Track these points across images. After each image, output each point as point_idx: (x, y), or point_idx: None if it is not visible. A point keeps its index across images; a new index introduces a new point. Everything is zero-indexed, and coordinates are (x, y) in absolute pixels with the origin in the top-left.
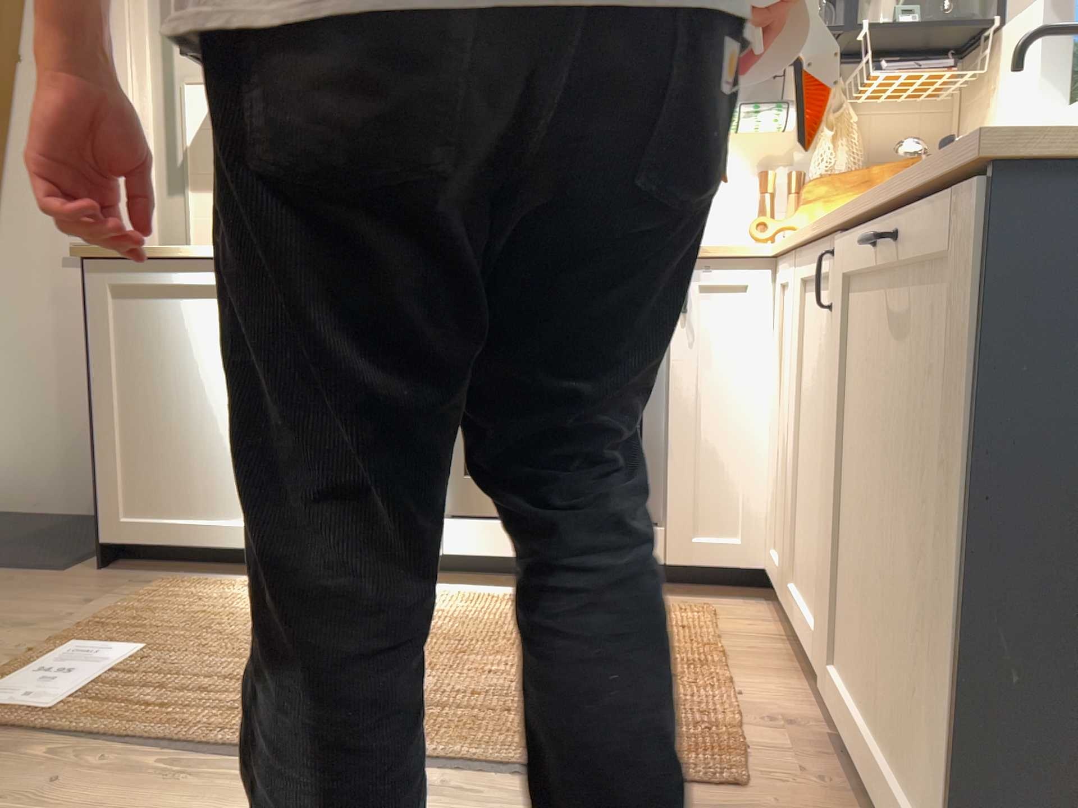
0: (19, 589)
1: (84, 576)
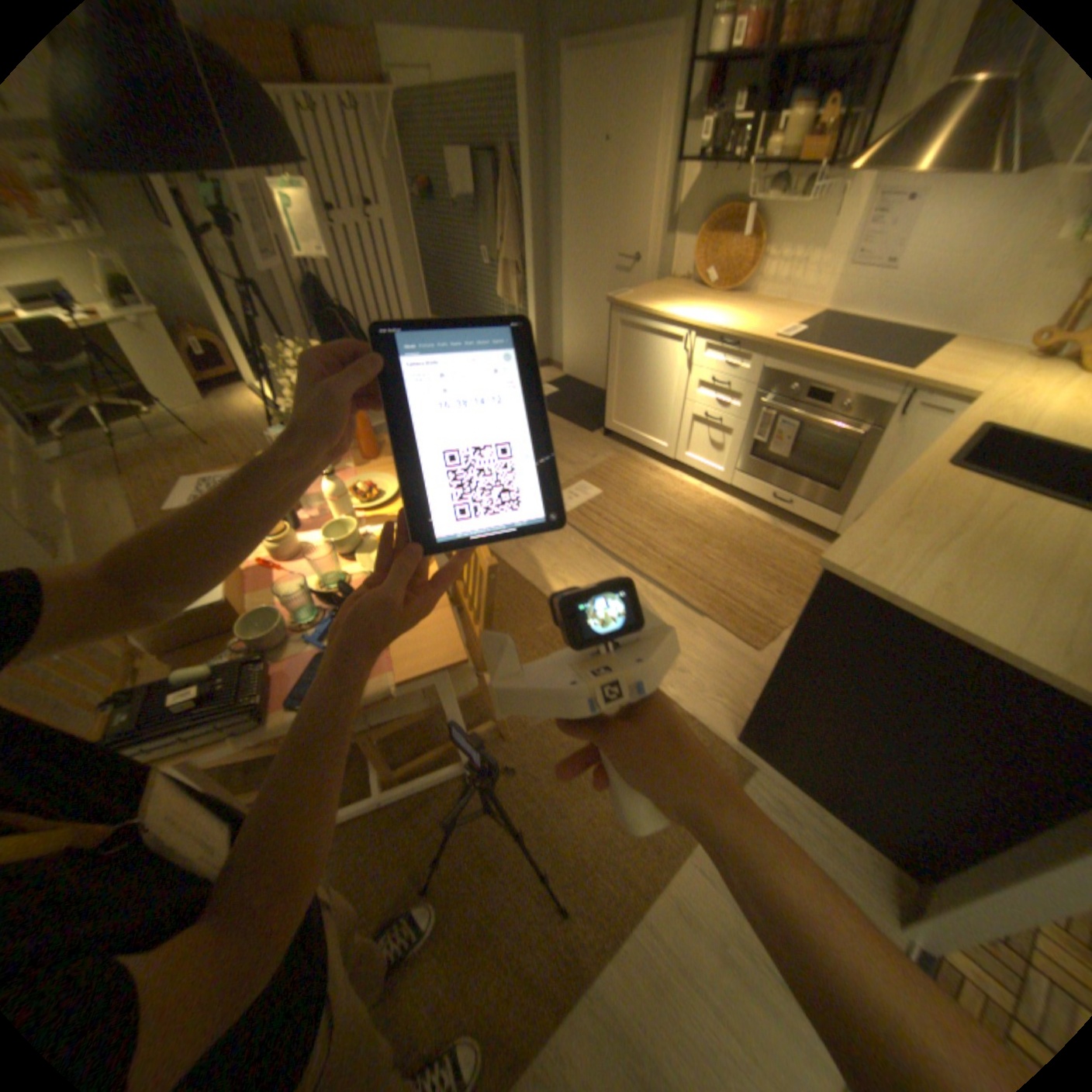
0: (574, 439)
1: (596, 438)
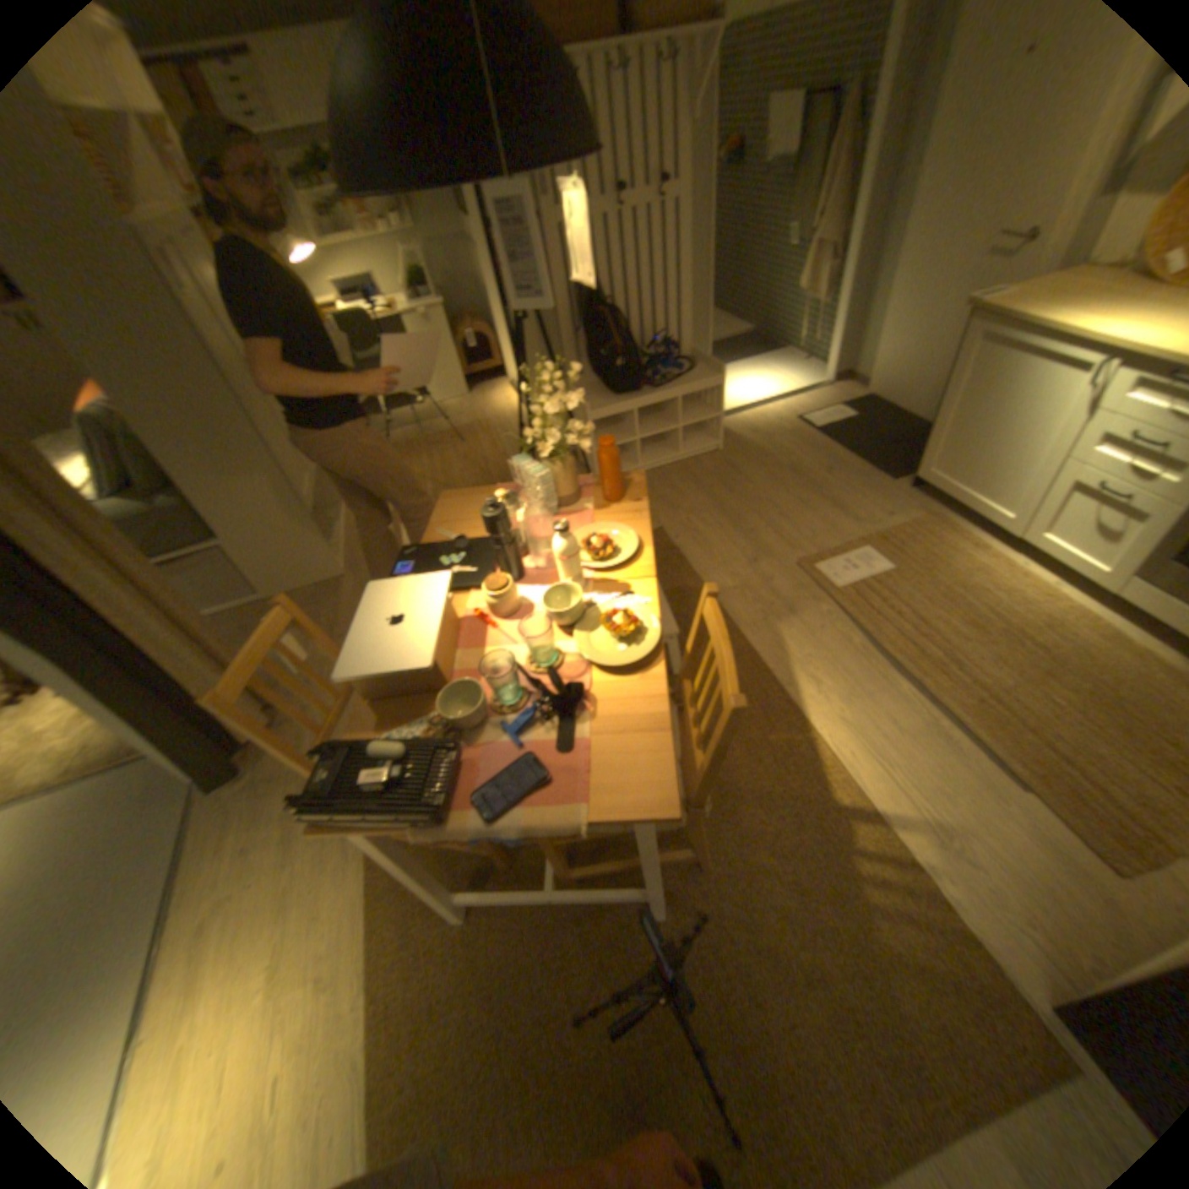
0: (868, 487)
1: (901, 489)
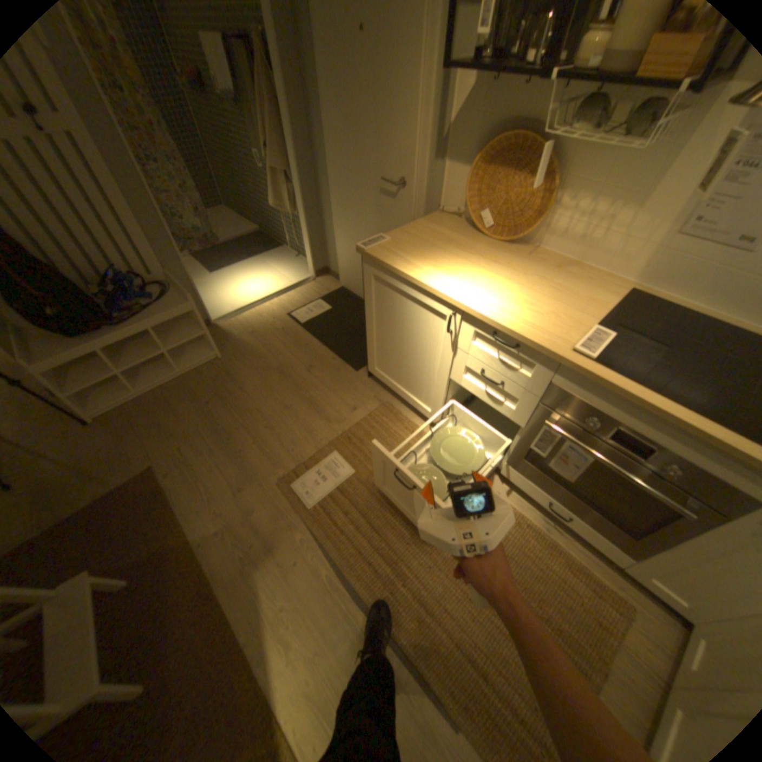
0: (338, 381)
1: (362, 380)
